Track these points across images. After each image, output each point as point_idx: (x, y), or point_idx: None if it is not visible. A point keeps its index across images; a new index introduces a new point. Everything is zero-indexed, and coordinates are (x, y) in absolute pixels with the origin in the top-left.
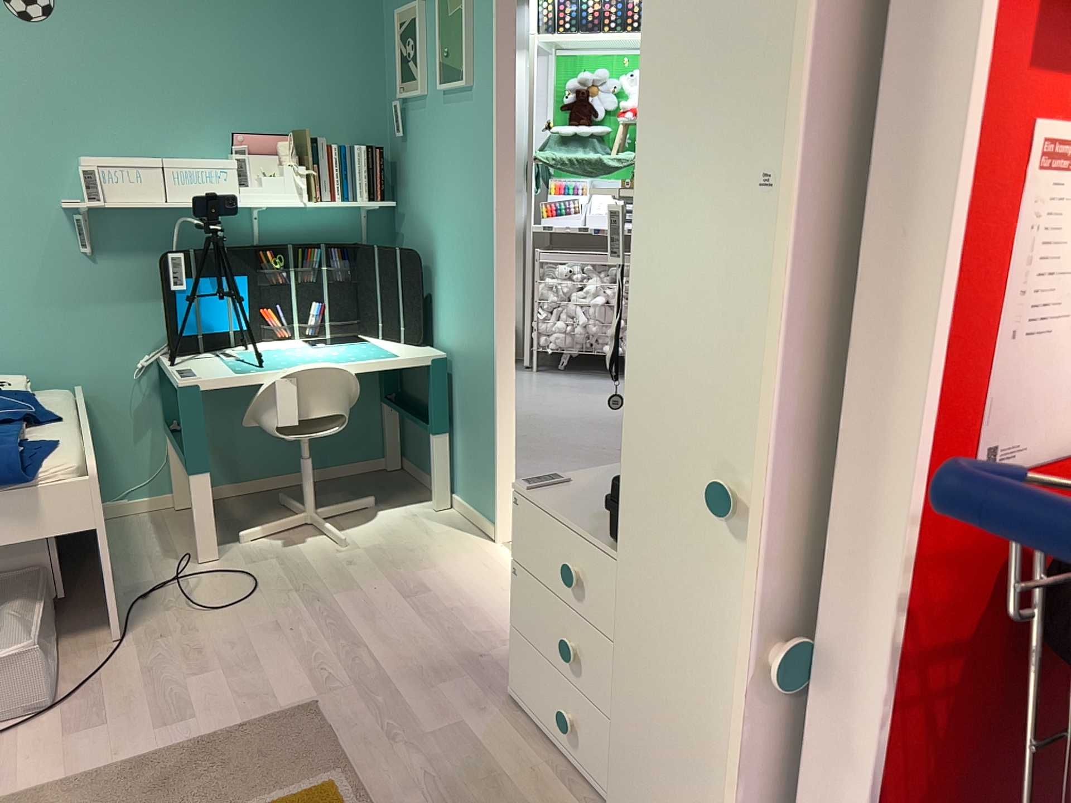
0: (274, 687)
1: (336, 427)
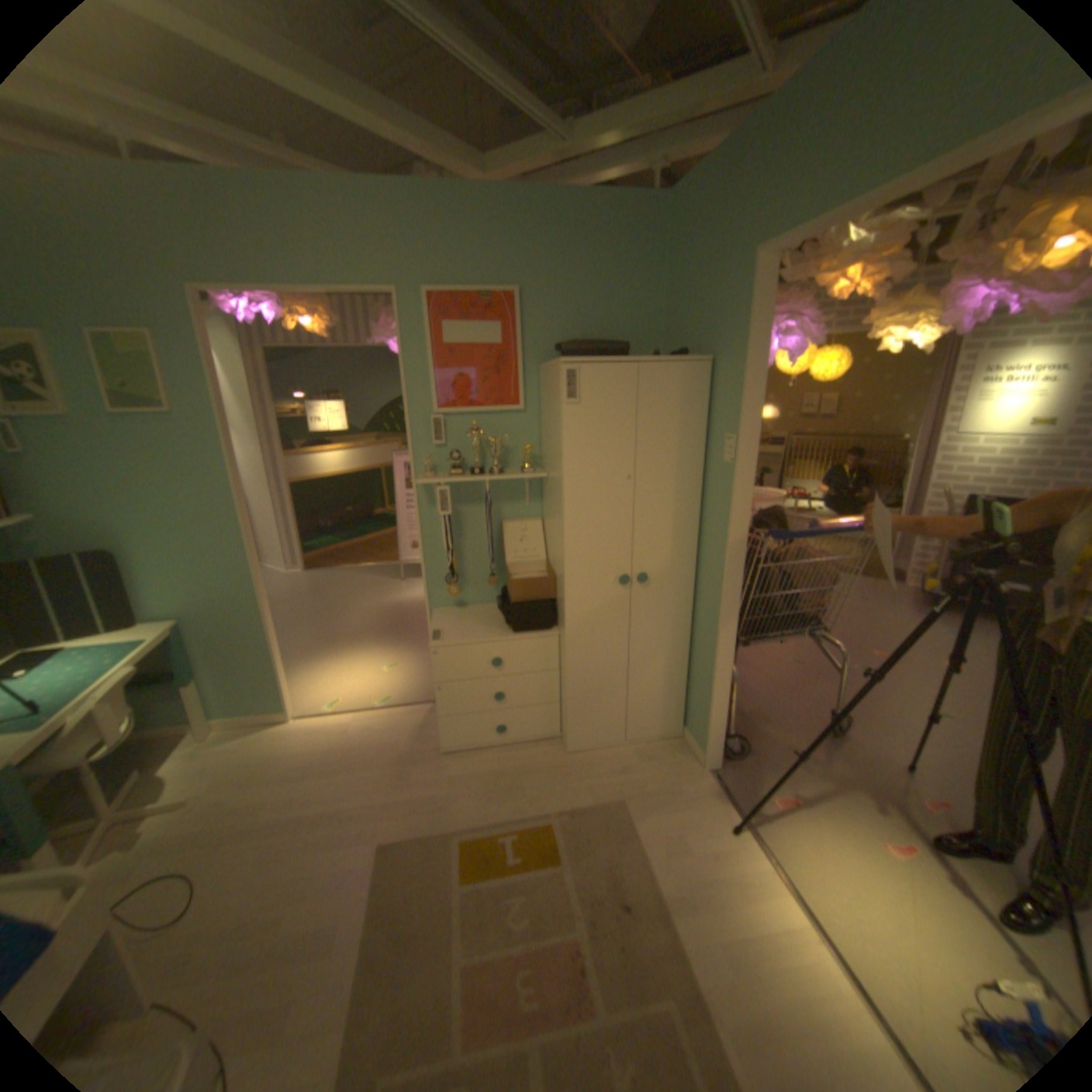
0: (340, 871)
1: (114, 728)
